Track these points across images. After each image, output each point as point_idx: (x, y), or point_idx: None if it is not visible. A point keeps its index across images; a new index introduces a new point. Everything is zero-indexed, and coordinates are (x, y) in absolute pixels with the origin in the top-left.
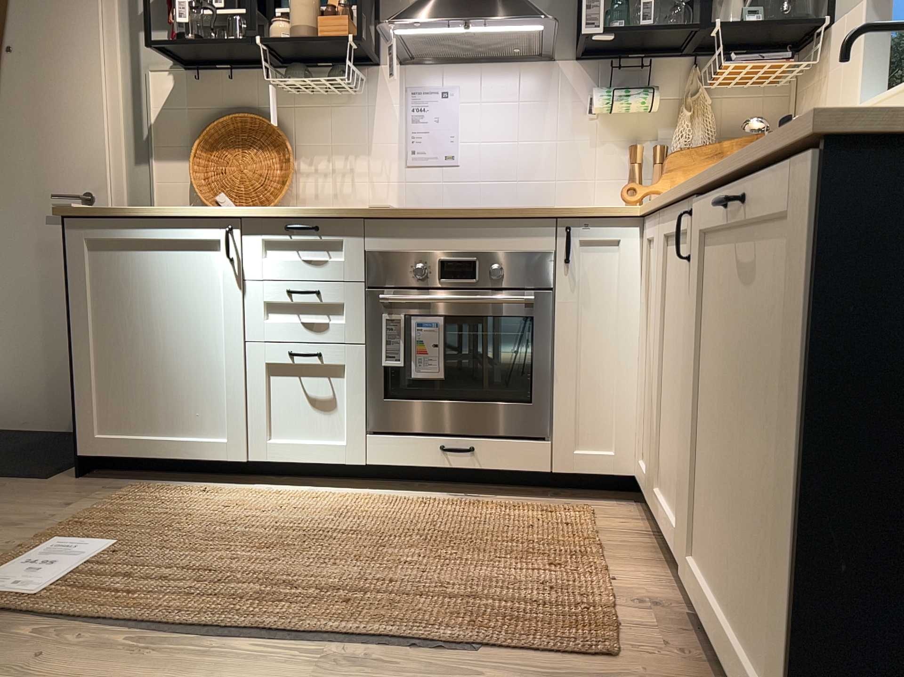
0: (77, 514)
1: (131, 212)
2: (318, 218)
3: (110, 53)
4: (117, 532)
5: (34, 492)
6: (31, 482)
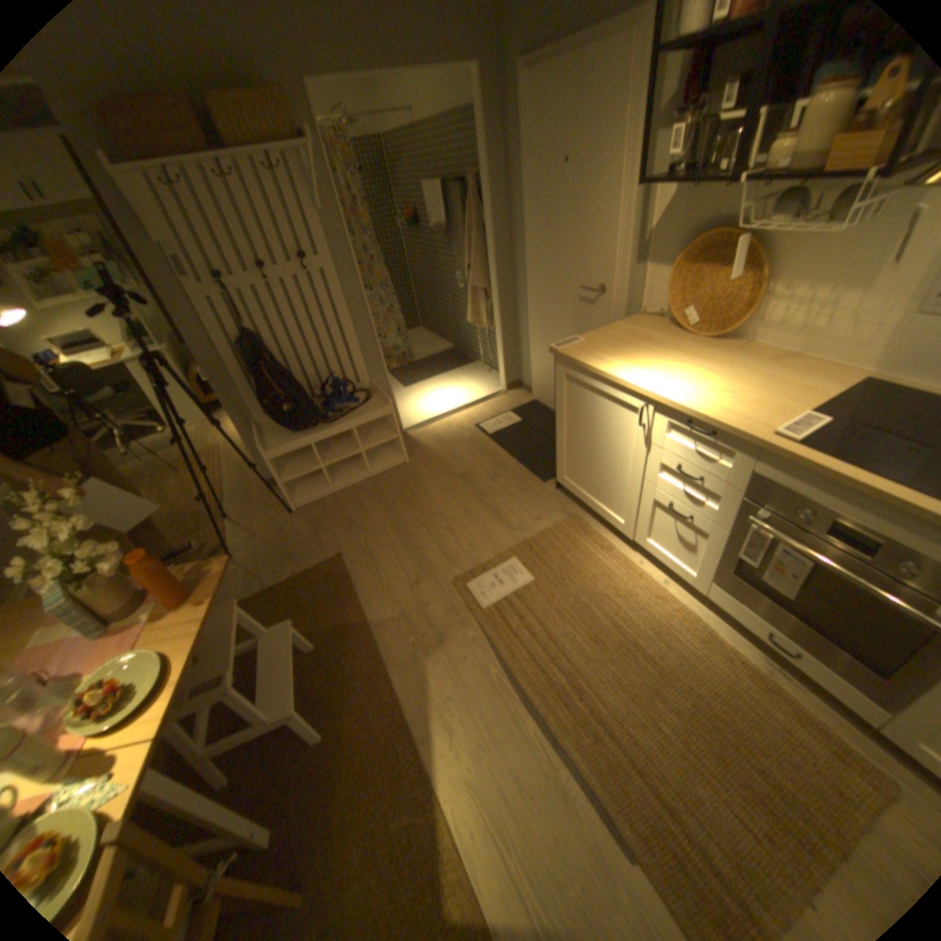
0: (538, 530)
1: (587, 367)
2: (718, 427)
3: (631, 157)
4: (541, 566)
5: (533, 494)
6: (537, 482)
